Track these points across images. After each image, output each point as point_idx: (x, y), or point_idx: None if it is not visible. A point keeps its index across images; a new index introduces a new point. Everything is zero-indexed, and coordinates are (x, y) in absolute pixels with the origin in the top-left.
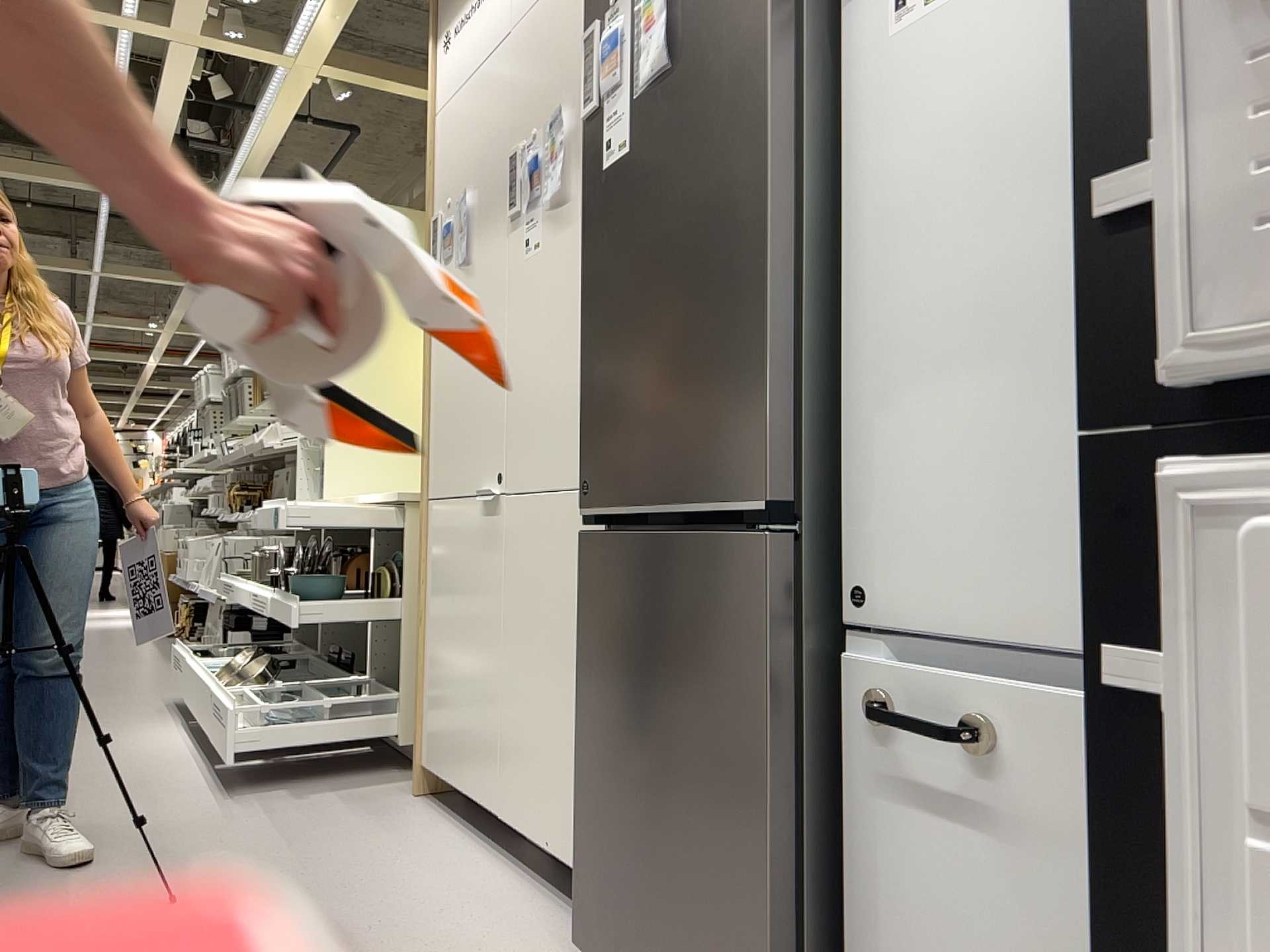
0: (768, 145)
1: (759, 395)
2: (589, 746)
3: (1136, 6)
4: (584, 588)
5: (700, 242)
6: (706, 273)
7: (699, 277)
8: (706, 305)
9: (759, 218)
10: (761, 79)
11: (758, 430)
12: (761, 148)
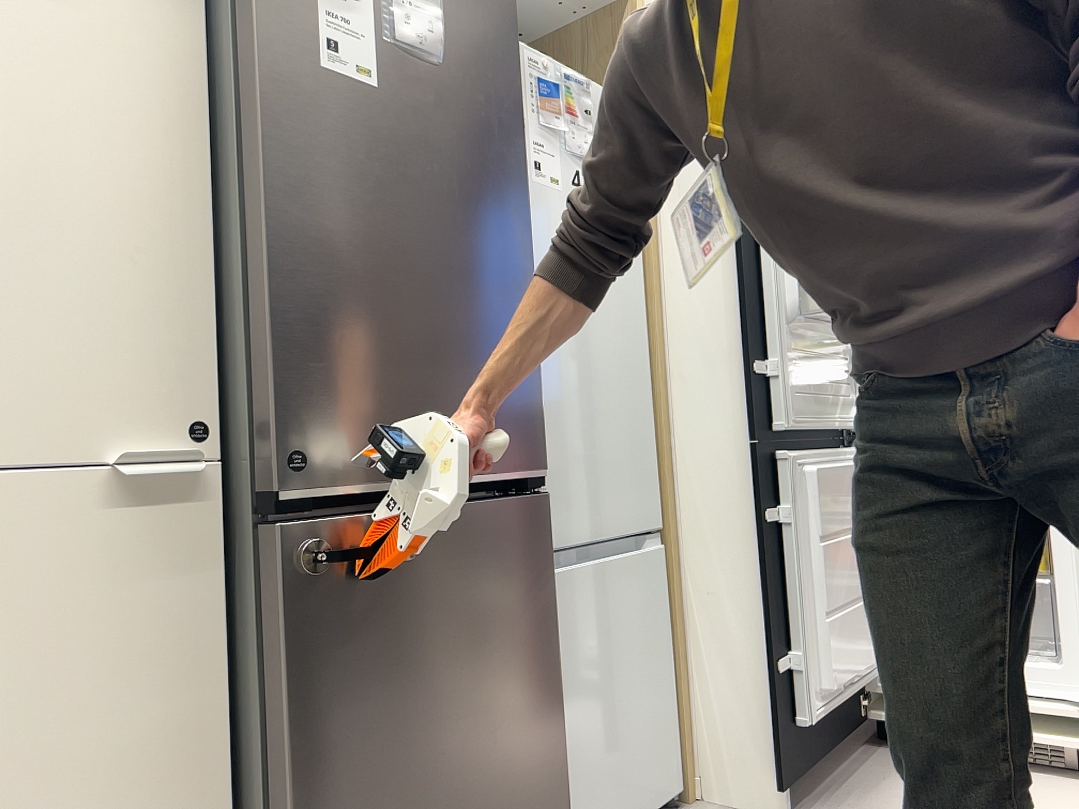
0: (527, 210)
1: (533, 388)
2: (324, 805)
3: (753, 308)
4: (296, 597)
5: (477, 245)
6: (485, 275)
7: (478, 275)
8: (486, 303)
9: (526, 259)
10: (520, 157)
11: (534, 415)
12: (523, 208)
